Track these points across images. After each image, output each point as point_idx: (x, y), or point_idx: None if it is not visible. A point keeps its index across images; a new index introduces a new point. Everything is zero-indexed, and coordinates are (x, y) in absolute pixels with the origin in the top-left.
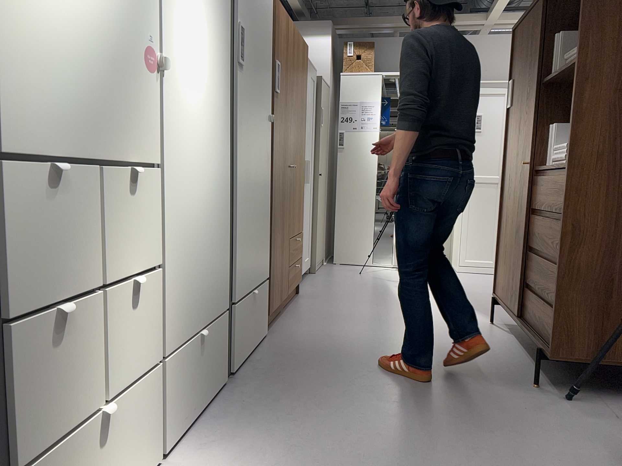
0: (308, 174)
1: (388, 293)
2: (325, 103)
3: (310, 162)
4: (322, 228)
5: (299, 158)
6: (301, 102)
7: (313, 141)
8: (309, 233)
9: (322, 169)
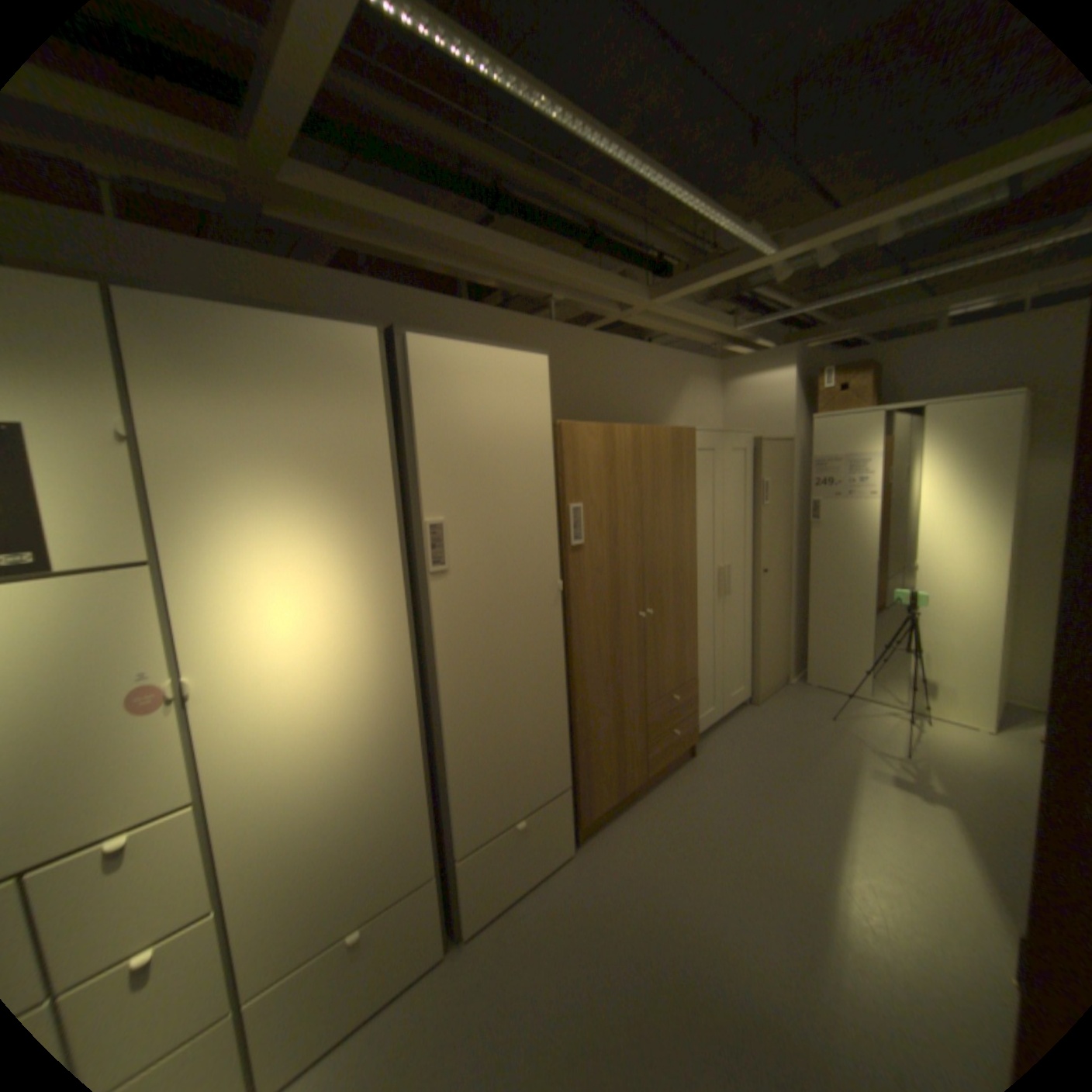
0: (735, 580)
1: (845, 791)
2: (781, 467)
3: (741, 562)
4: (780, 640)
5: (675, 590)
6: (676, 513)
7: (750, 530)
8: (744, 655)
9: (773, 562)
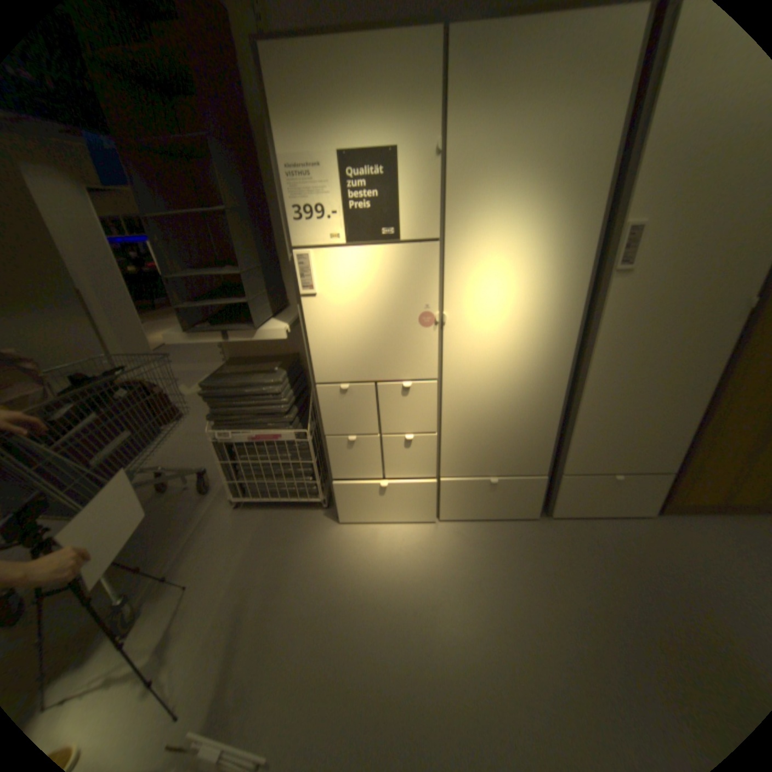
0: None
1: None
2: None
3: None
4: None
5: None
6: None
7: None
8: None
9: None
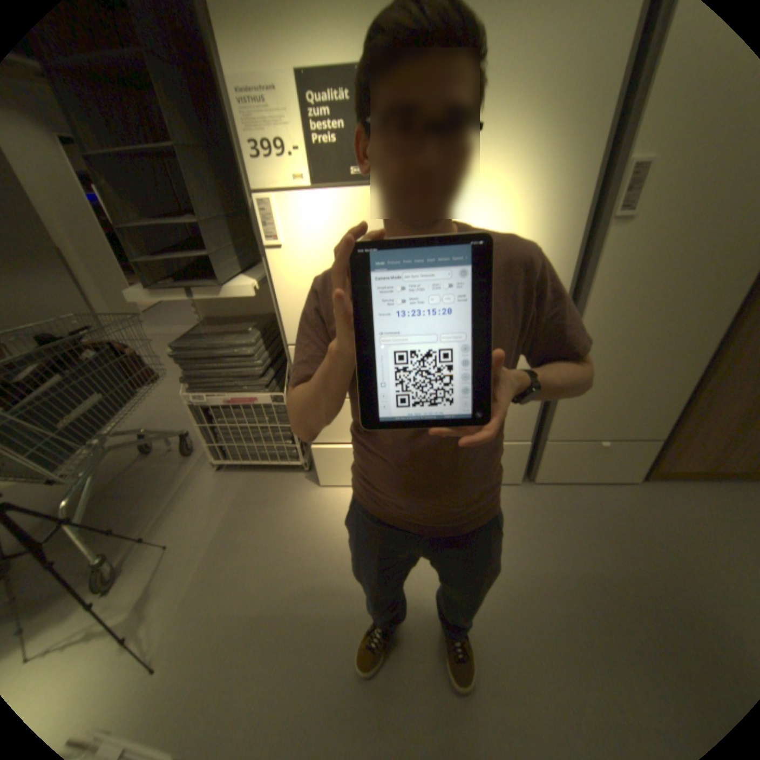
0: None
1: None
2: None
3: None
4: None
5: None
6: None
7: None
8: None
9: None
